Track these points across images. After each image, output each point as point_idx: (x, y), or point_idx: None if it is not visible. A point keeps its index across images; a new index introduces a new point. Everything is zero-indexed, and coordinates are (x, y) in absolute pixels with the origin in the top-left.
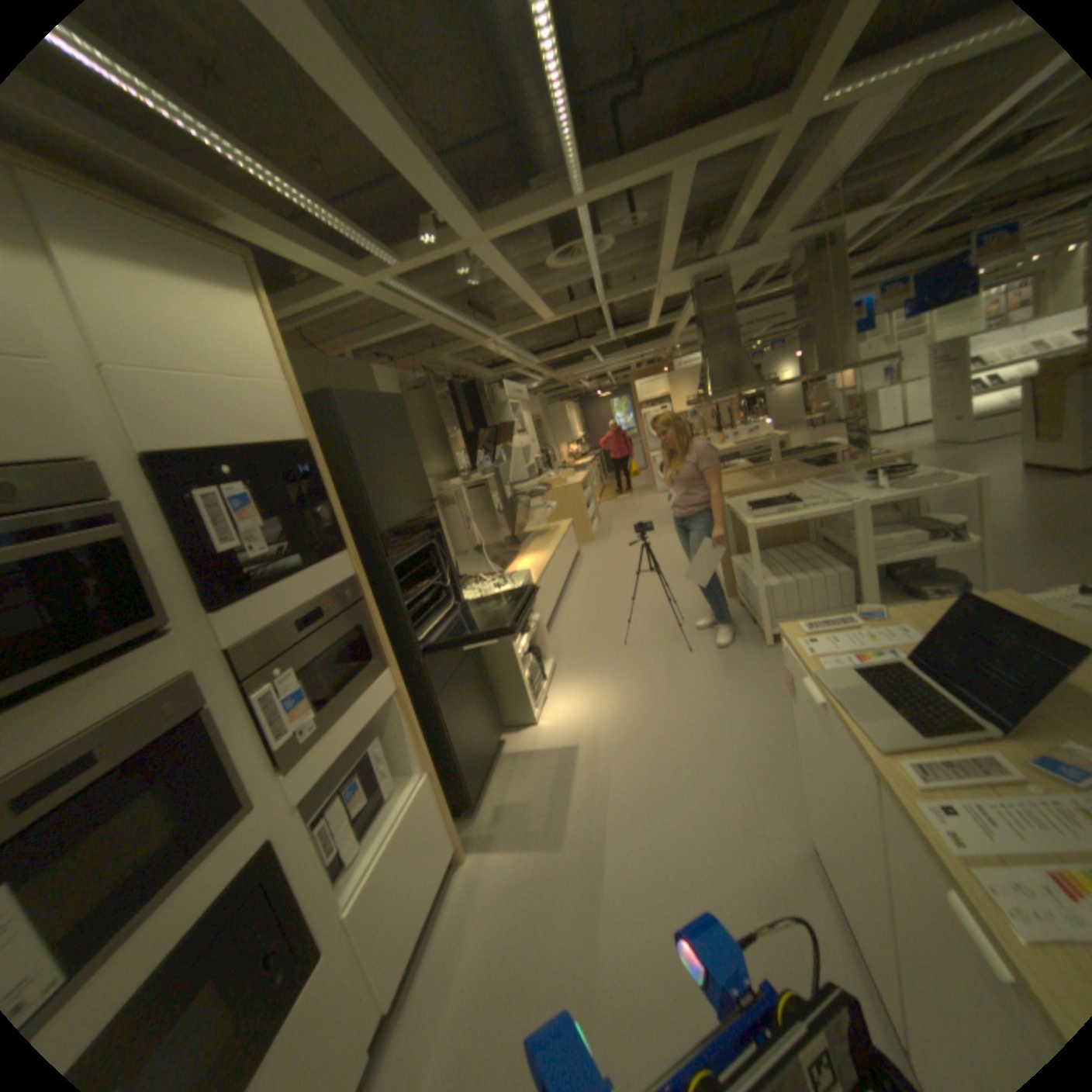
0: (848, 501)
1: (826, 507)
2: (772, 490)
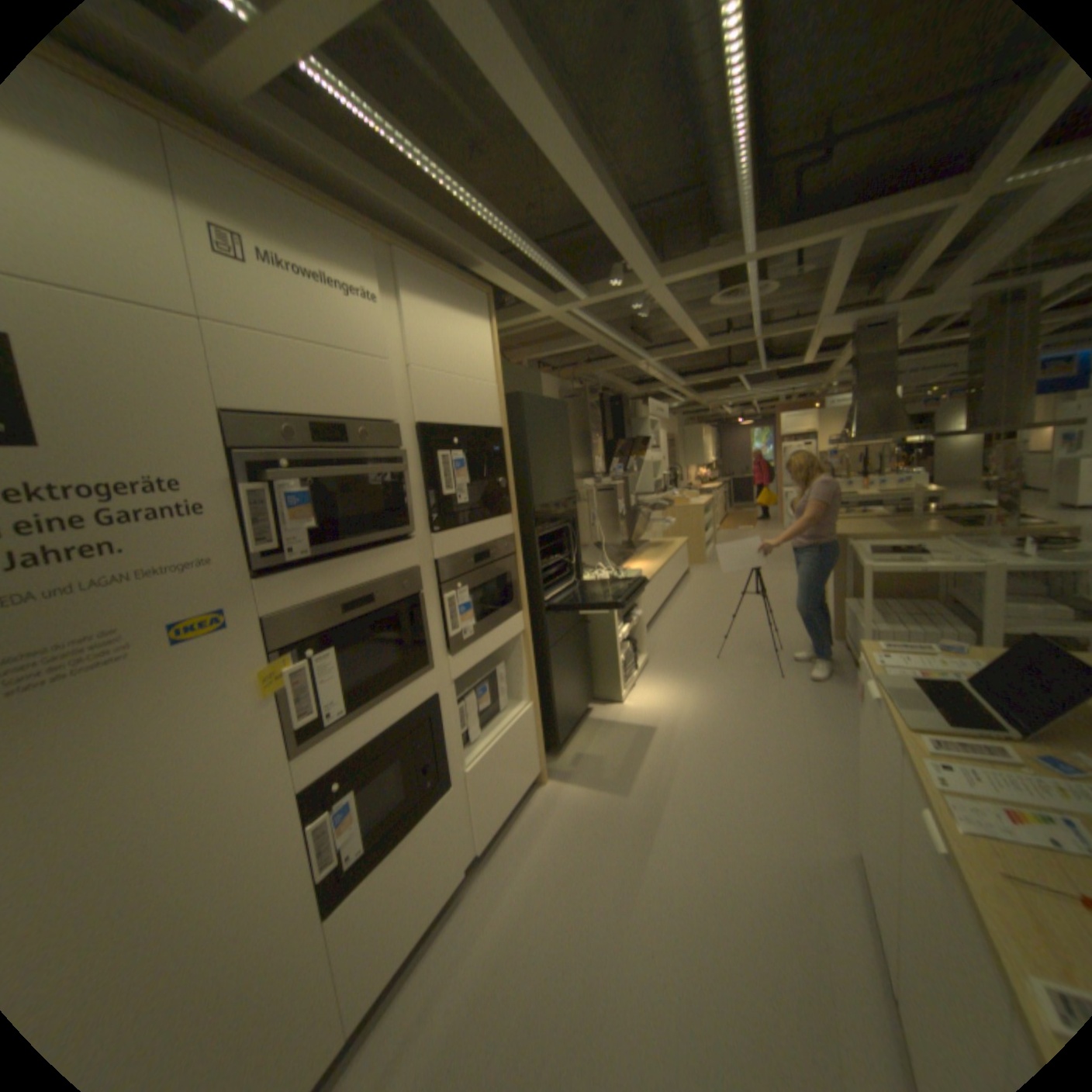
0: (984, 563)
1: (957, 564)
2: (902, 540)
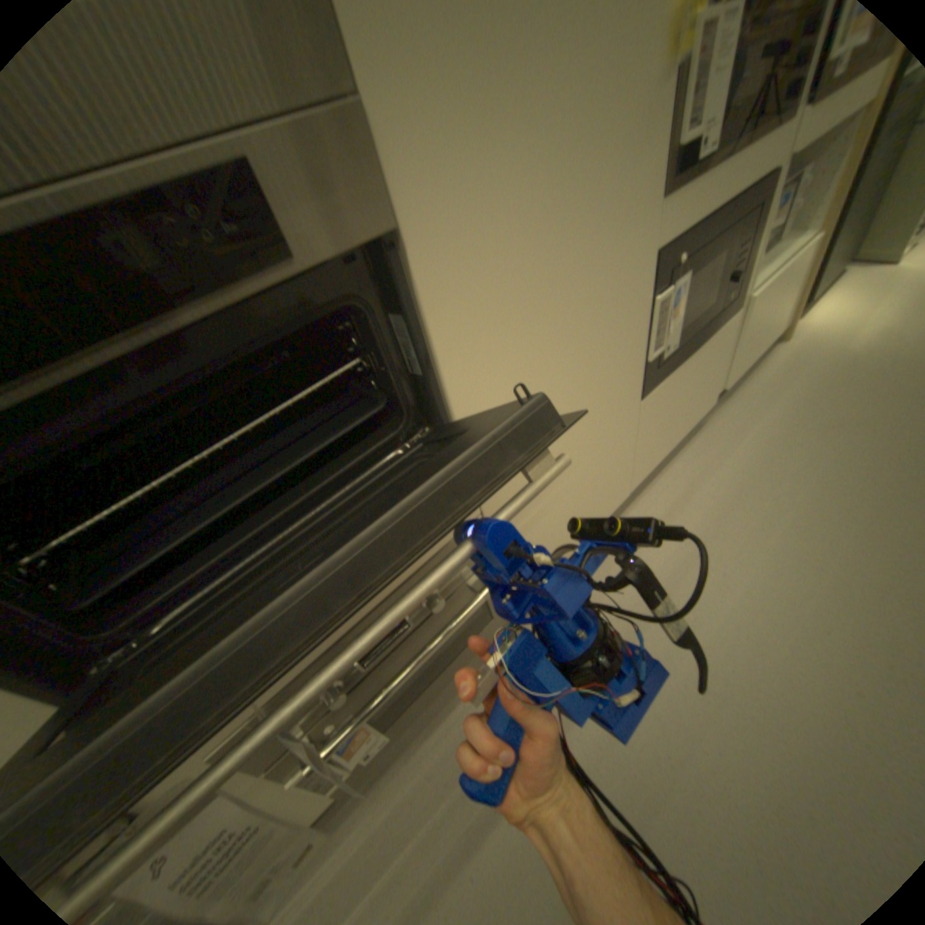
0: None
1: None
2: None
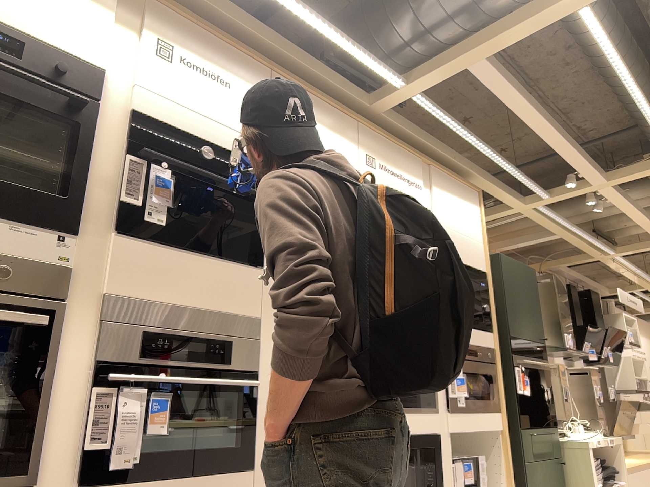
0: None
1: None
2: None
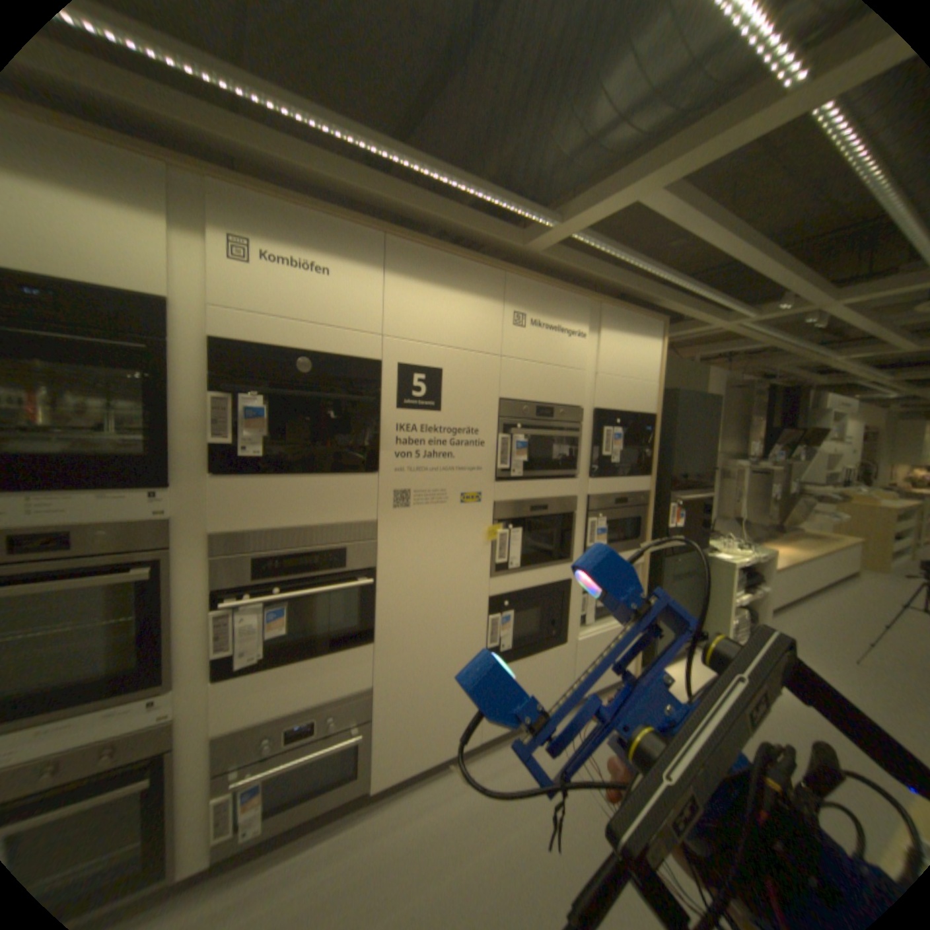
0: None
1: None
2: None
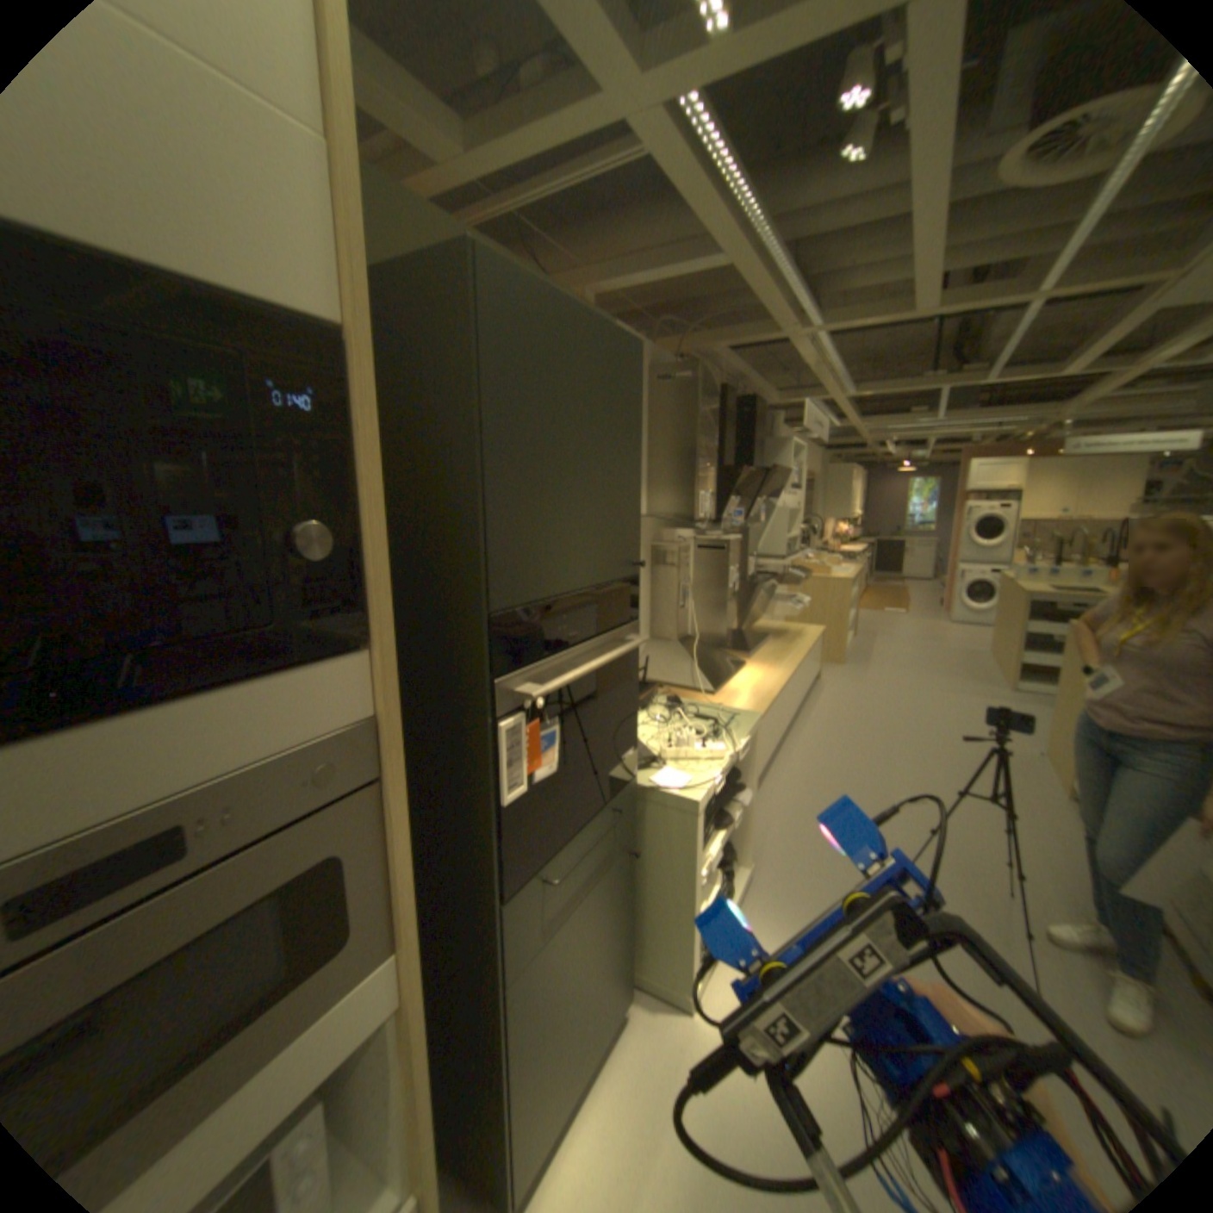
0: None
1: None
2: None
